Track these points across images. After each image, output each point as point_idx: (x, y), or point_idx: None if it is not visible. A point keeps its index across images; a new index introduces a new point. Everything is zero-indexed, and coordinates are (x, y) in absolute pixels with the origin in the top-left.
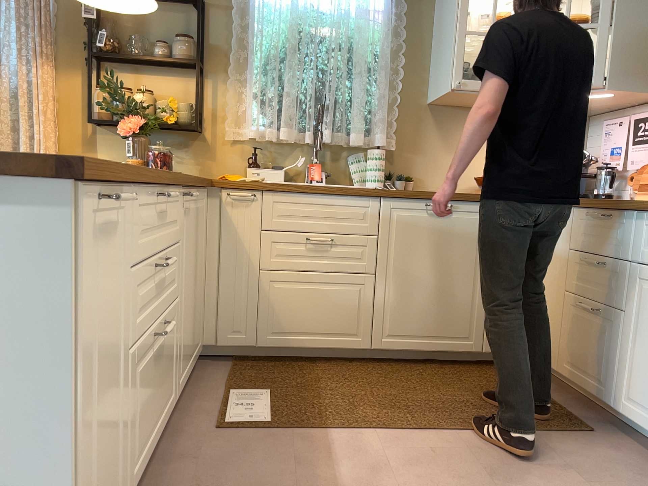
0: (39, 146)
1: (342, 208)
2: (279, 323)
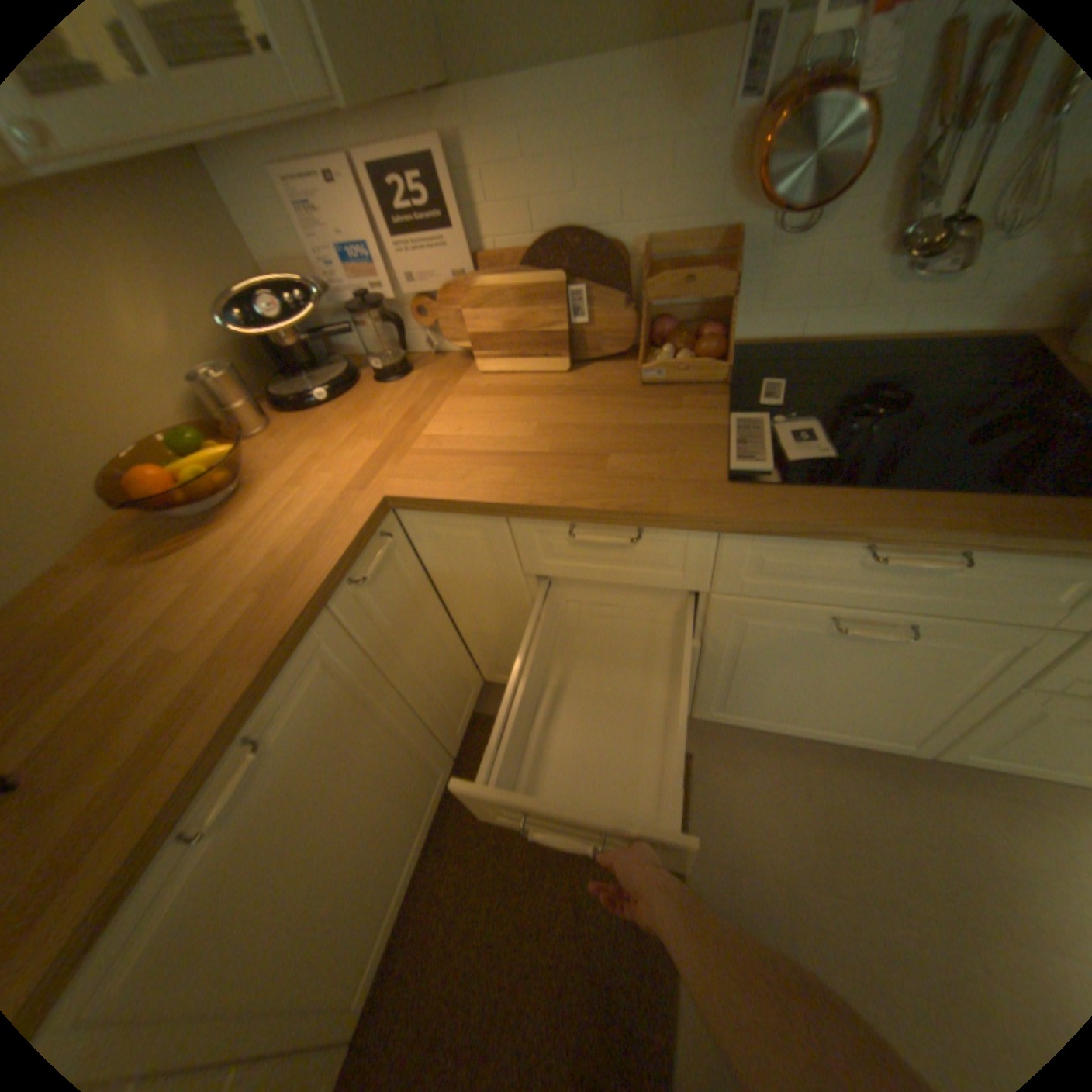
0: None
1: None
2: None
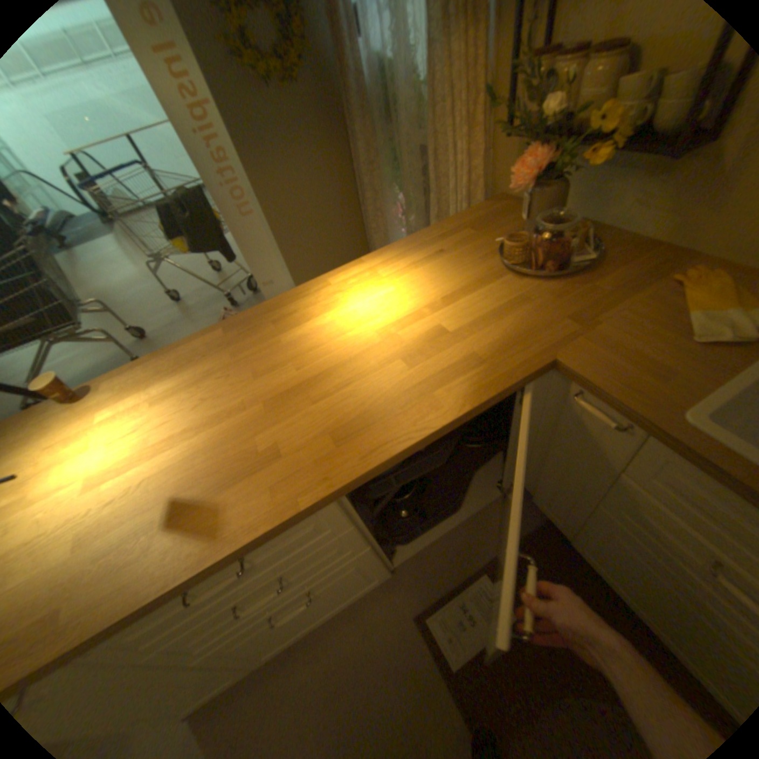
0: (457, 169)
1: None
2: (607, 564)
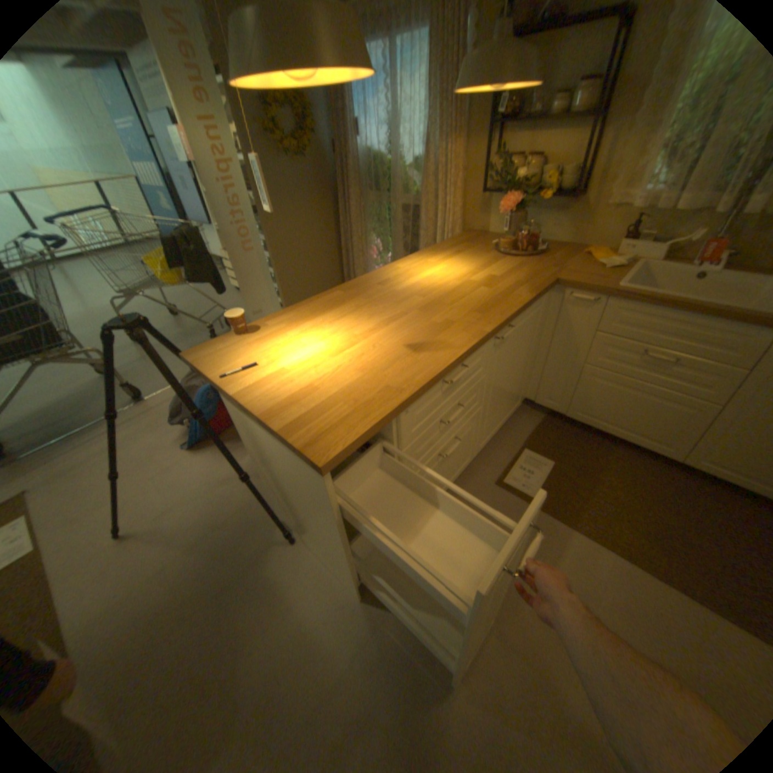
0: (446, 213)
1: (708, 330)
2: (591, 408)
